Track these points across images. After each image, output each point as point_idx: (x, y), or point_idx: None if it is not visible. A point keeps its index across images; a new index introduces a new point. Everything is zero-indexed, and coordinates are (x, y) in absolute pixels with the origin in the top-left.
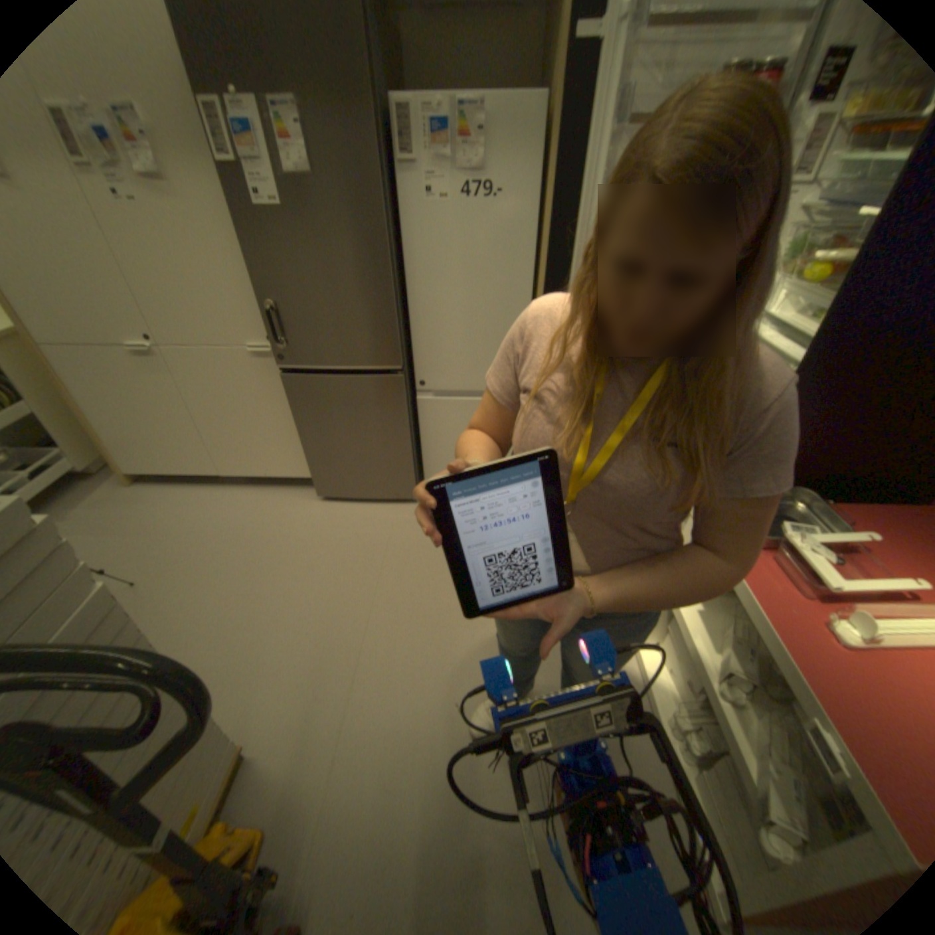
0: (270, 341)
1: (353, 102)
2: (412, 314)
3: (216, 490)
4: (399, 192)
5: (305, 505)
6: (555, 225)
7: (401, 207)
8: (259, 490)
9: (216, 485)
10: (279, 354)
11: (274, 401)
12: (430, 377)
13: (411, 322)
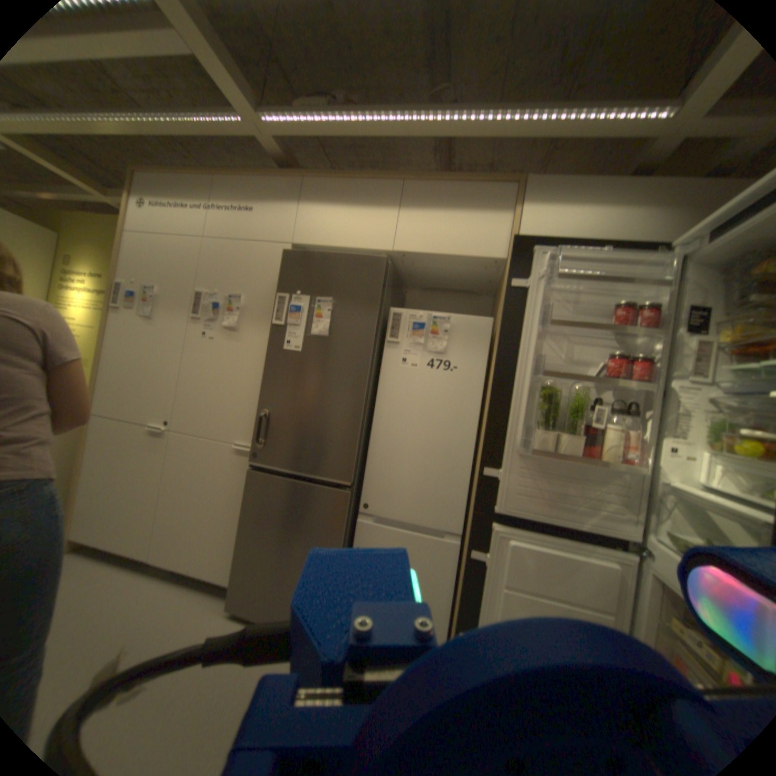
0: (252, 440)
1: (367, 305)
2: (372, 442)
3: (135, 578)
4: (384, 359)
5: (208, 618)
6: (496, 393)
7: (382, 368)
8: (175, 589)
9: (139, 573)
10: (255, 452)
11: (233, 496)
12: (375, 501)
13: (370, 449)
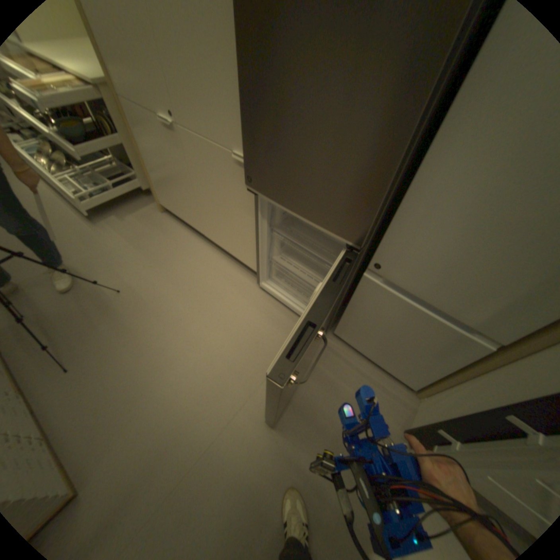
0: (243, 158)
1: None
2: (413, 189)
3: (201, 242)
4: None
5: (242, 290)
6: None
7: None
8: (224, 258)
9: (203, 238)
10: (248, 174)
11: (244, 208)
12: (391, 265)
13: (407, 194)
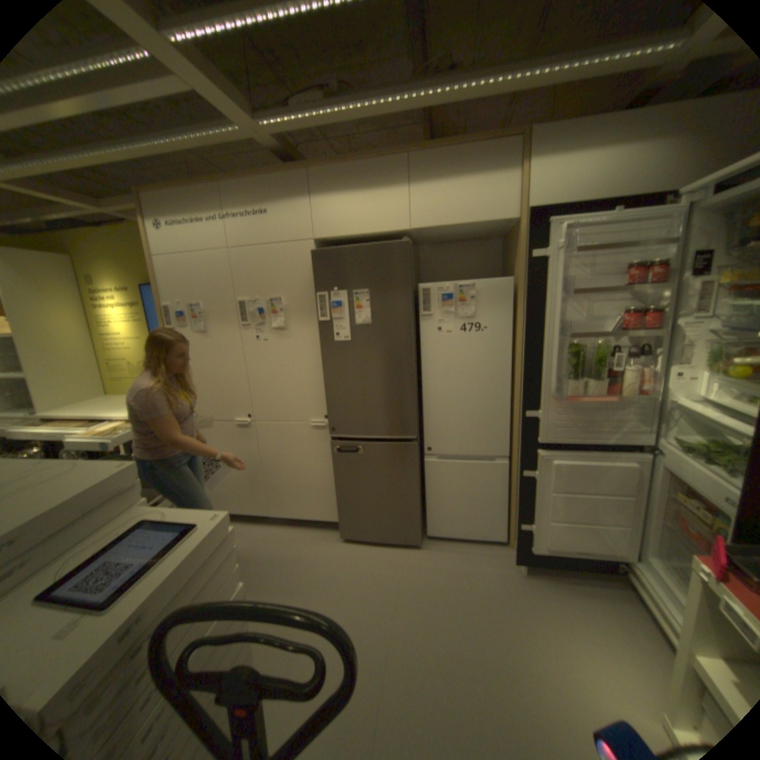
0: (328, 418)
1: (400, 290)
2: (425, 401)
3: (263, 528)
4: (420, 330)
5: (330, 545)
6: (525, 345)
7: (420, 338)
8: (295, 530)
9: (264, 524)
10: (332, 427)
11: (320, 460)
12: (435, 444)
13: (423, 406)
